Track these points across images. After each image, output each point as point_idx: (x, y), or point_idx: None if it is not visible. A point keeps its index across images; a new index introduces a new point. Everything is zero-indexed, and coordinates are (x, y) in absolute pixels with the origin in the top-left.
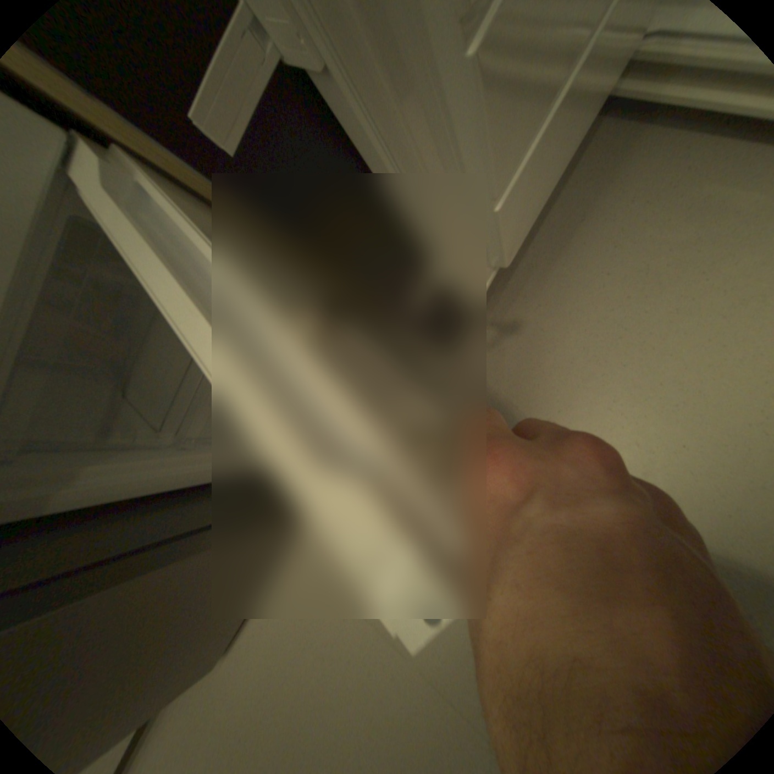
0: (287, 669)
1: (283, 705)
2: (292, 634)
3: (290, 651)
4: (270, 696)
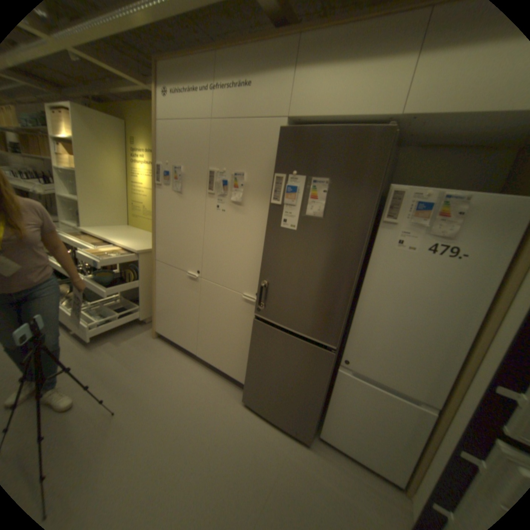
0: (245, 437)
1: (231, 434)
2: (259, 440)
3: (252, 439)
4: (232, 428)
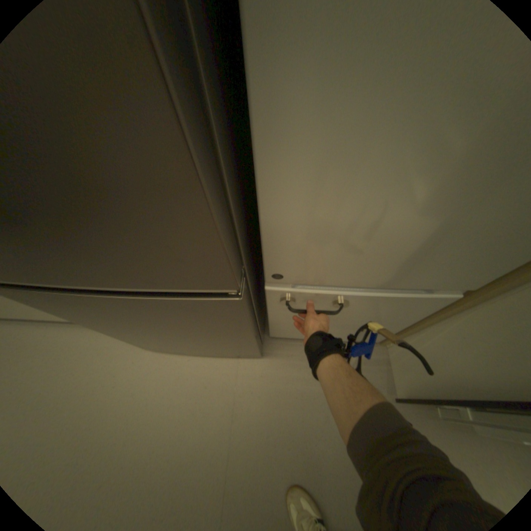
0: (170, 395)
1: (149, 404)
2: (191, 387)
3: (181, 391)
4: (148, 393)
